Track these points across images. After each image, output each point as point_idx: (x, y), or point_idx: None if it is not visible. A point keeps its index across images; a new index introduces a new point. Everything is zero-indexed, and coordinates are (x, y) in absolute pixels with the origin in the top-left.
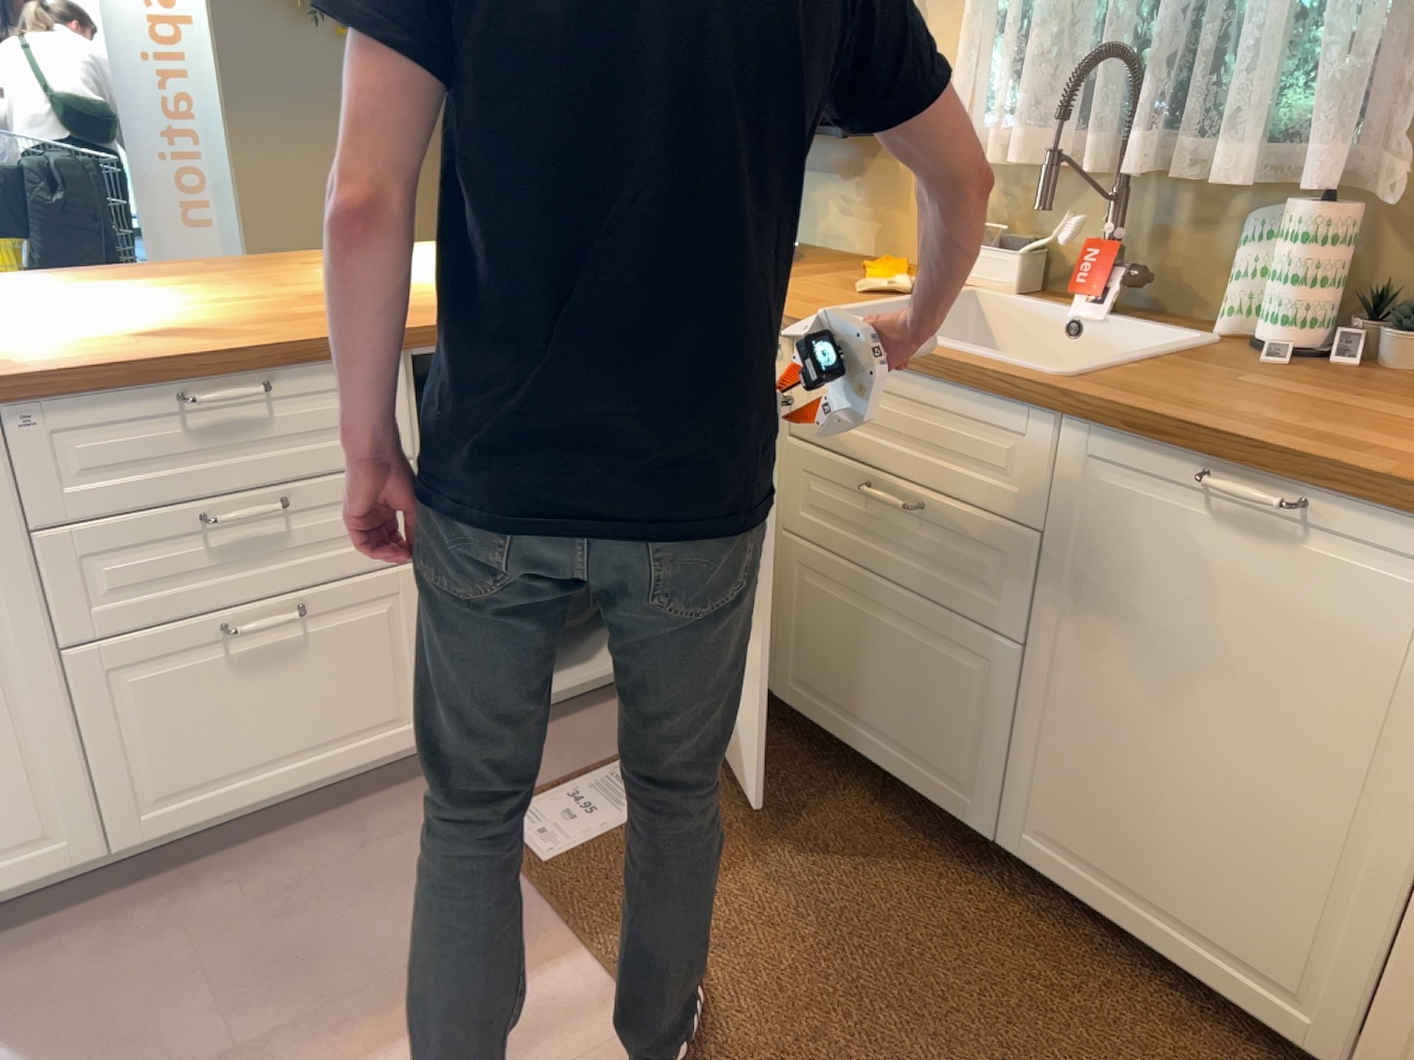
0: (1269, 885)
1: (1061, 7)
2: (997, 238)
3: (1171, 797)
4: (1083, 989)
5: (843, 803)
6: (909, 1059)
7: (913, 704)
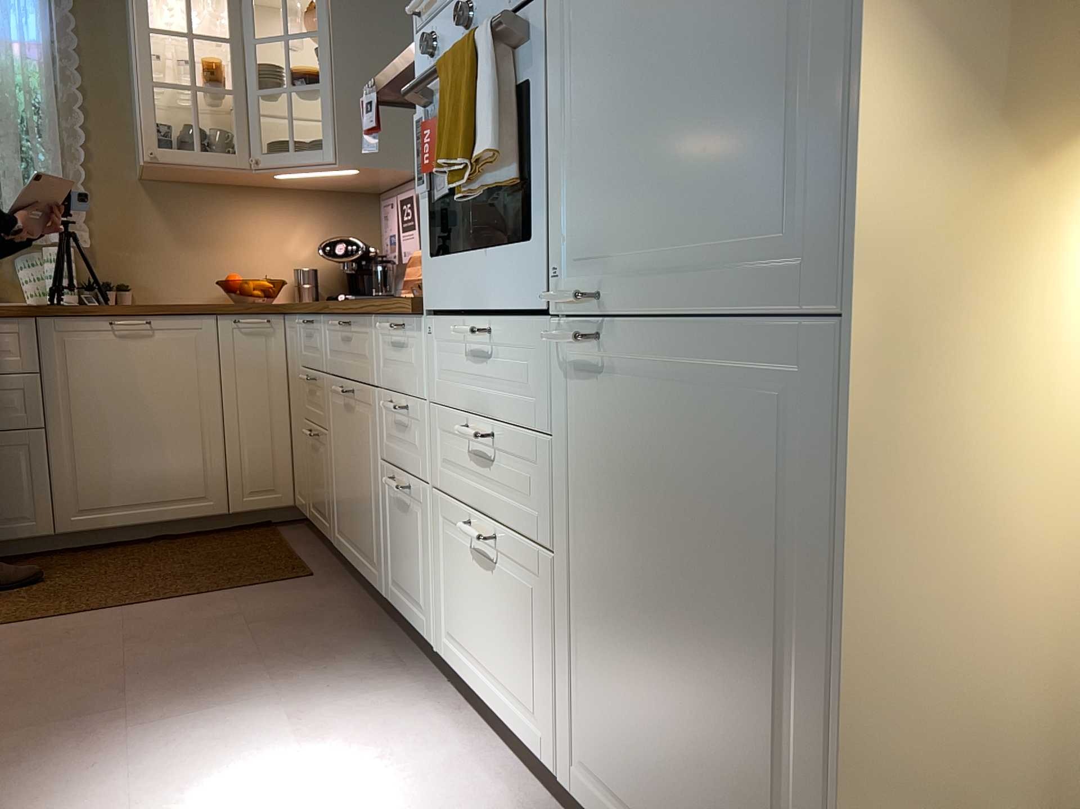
0: (182, 462)
1: None
2: None
3: (135, 453)
4: (133, 553)
5: None
6: (110, 583)
7: None
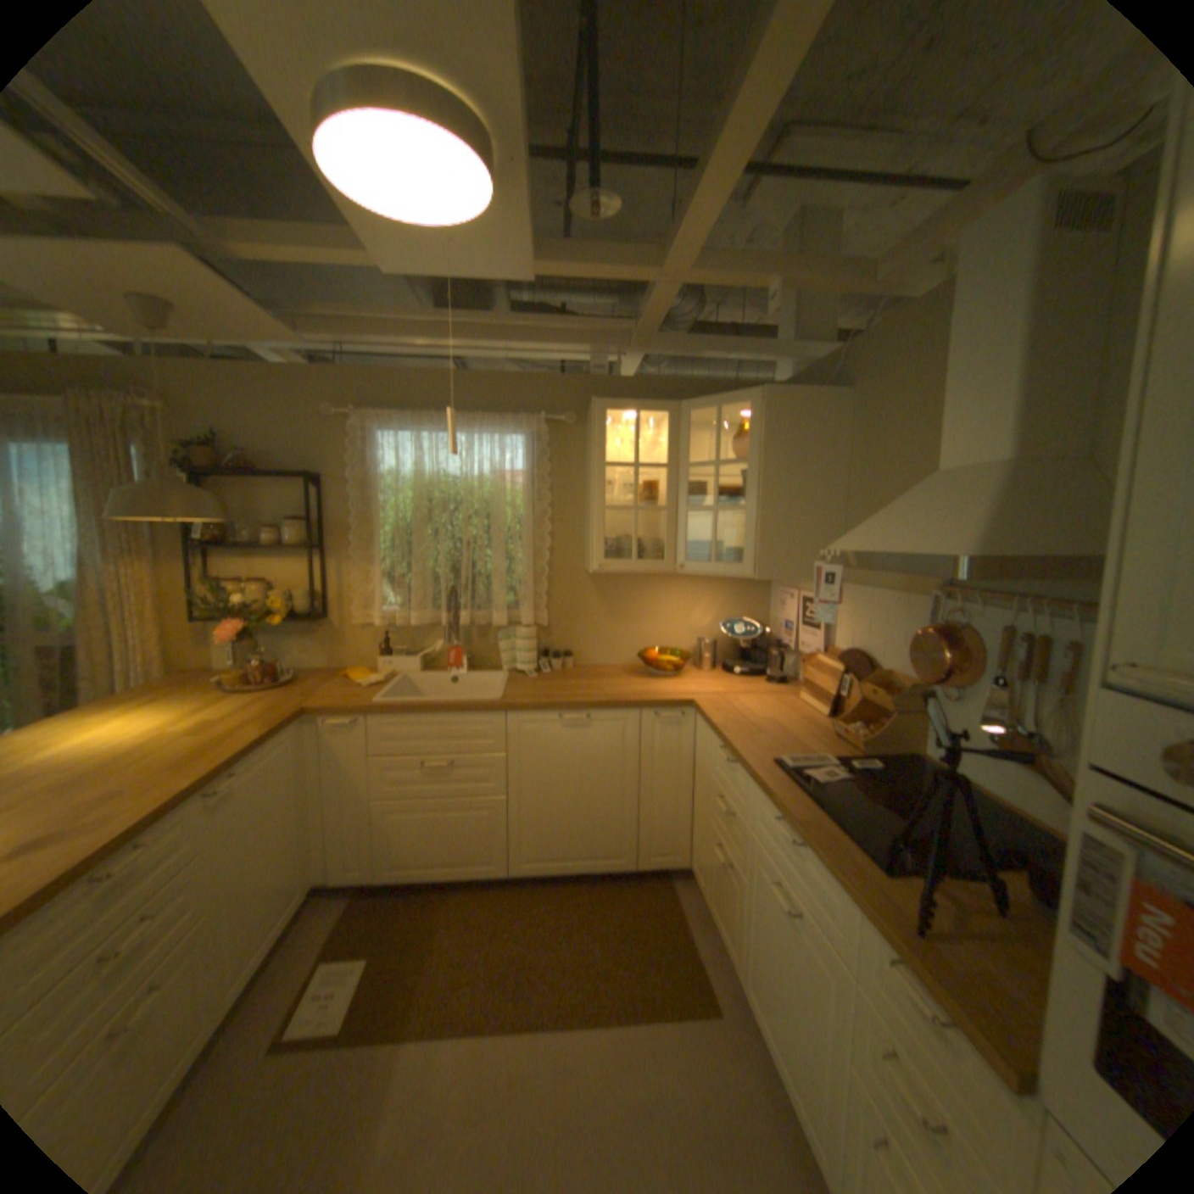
0: (604, 828)
1: (423, 570)
2: (399, 651)
3: (570, 819)
4: (562, 903)
5: (434, 908)
6: (545, 964)
7: (459, 844)
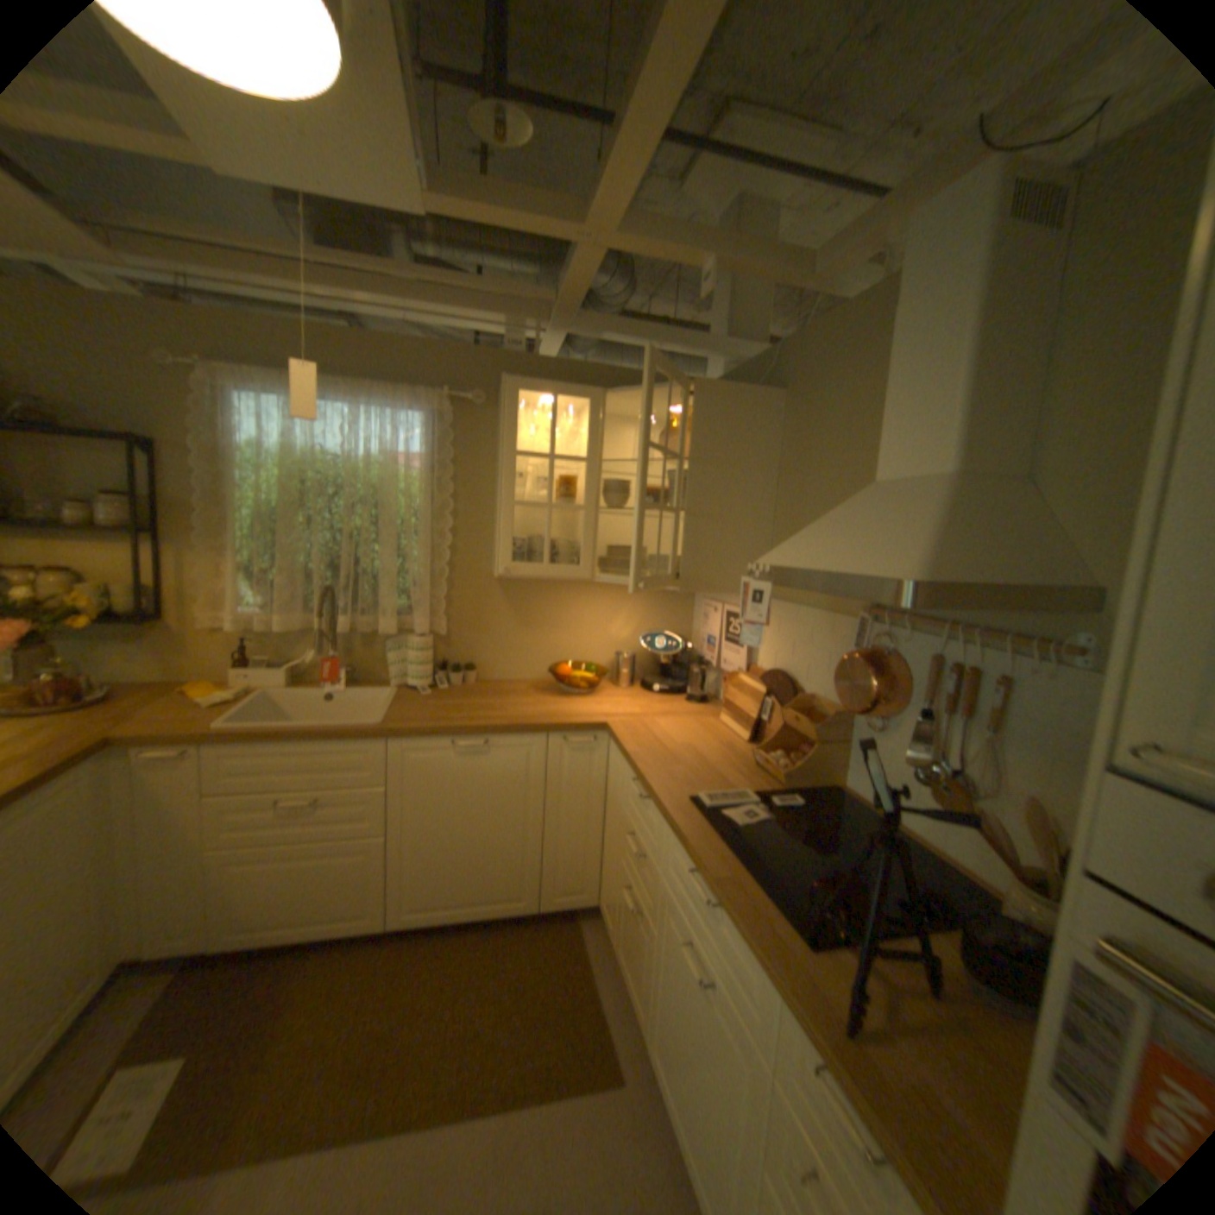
0: (503, 867)
1: (292, 565)
2: (260, 661)
3: (463, 859)
4: (450, 957)
5: (289, 975)
6: (422, 1038)
7: (324, 896)
